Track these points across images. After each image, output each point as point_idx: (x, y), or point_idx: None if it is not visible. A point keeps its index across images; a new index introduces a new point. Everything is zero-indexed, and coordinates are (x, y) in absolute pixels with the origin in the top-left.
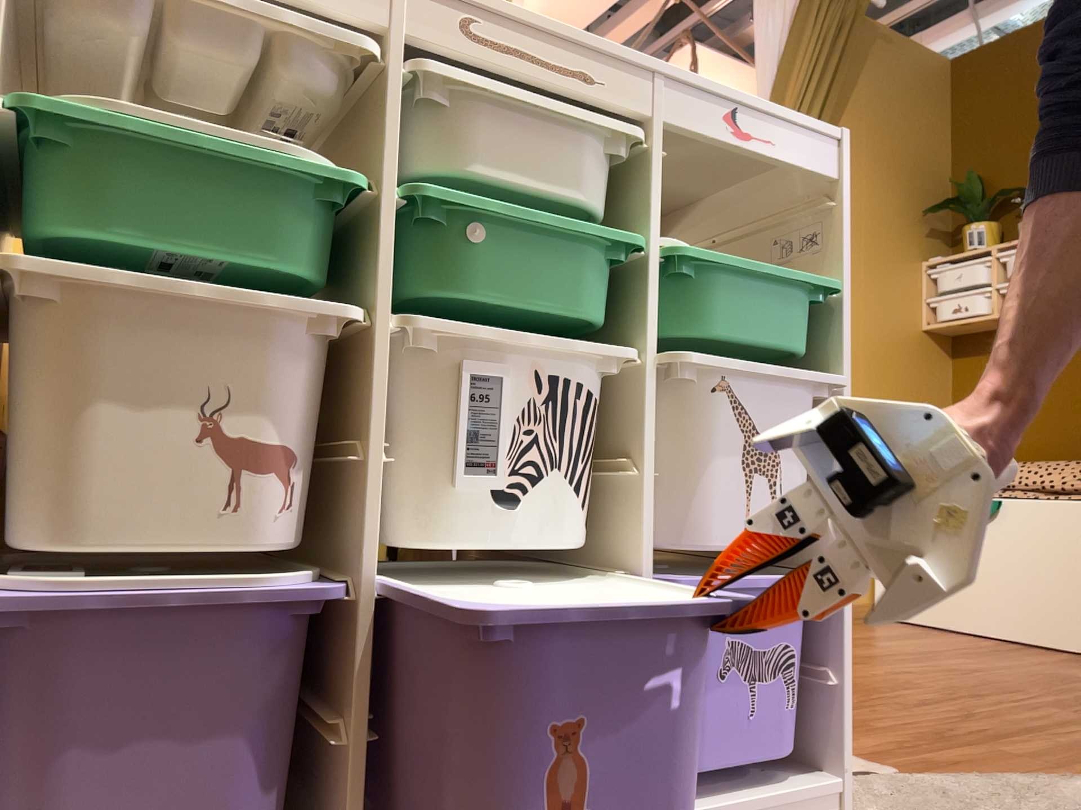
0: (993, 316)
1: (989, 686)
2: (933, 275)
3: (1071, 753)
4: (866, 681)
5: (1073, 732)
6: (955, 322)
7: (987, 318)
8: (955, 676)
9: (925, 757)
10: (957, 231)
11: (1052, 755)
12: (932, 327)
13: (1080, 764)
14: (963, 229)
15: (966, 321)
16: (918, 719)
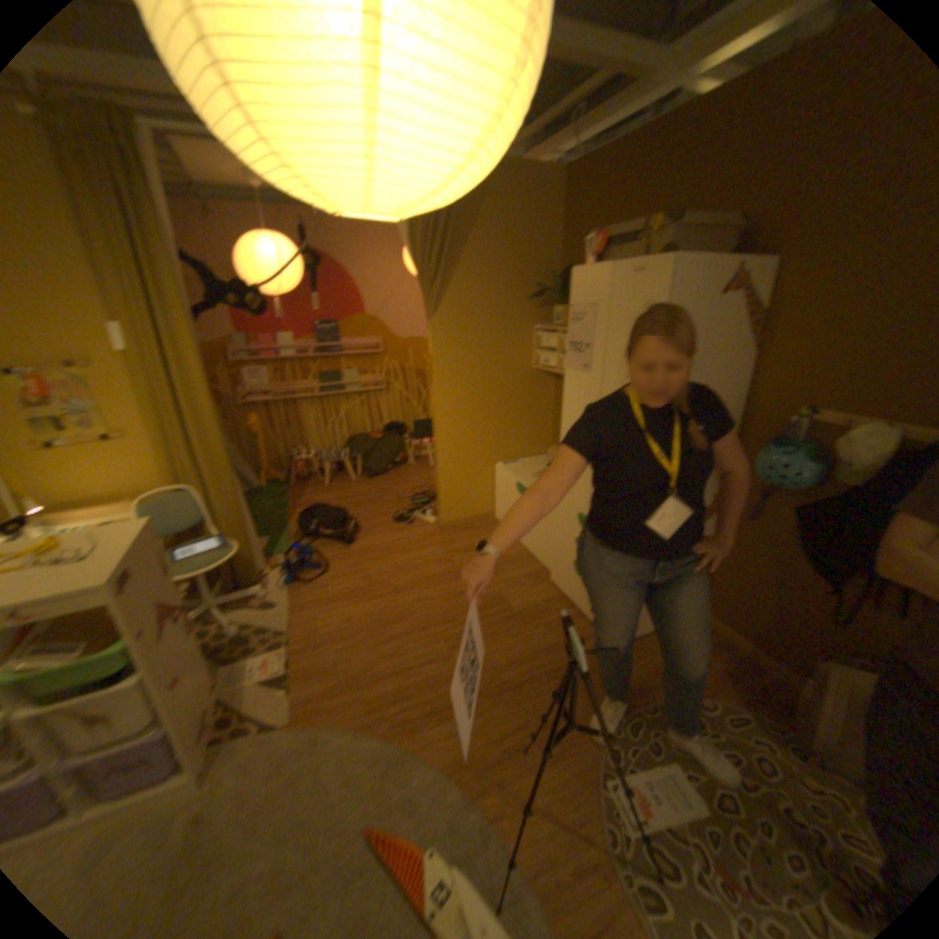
0: (559, 373)
1: (441, 622)
2: (540, 336)
3: (383, 708)
4: (387, 620)
5: (414, 682)
6: (545, 371)
7: (557, 373)
8: (438, 610)
9: (314, 714)
10: (553, 309)
11: (372, 710)
12: (538, 369)
13: (372, 721)
14: (556, 308)
15: (549, 371)
16: (360, 668)
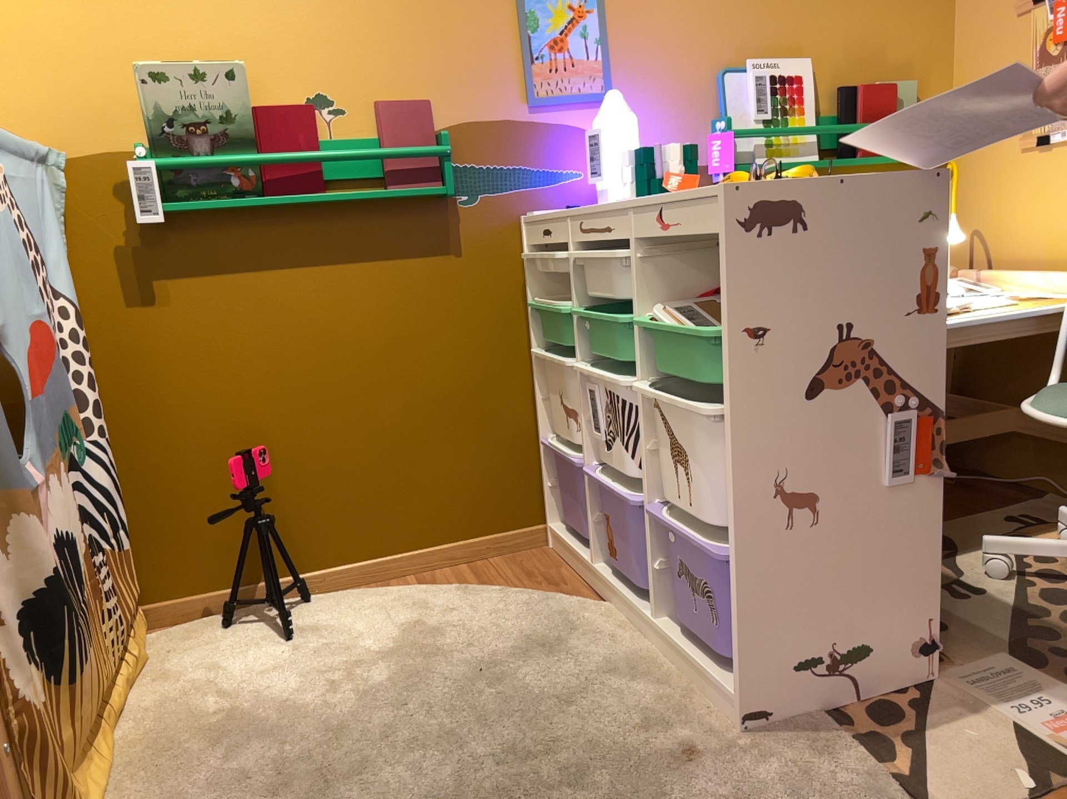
0: None
1: None
2: None
3: None
4: None
5: None
6: None
7: None
8: None
9: None
10: None
11: None
12: None
13: None
14: None
15: None
16: None
